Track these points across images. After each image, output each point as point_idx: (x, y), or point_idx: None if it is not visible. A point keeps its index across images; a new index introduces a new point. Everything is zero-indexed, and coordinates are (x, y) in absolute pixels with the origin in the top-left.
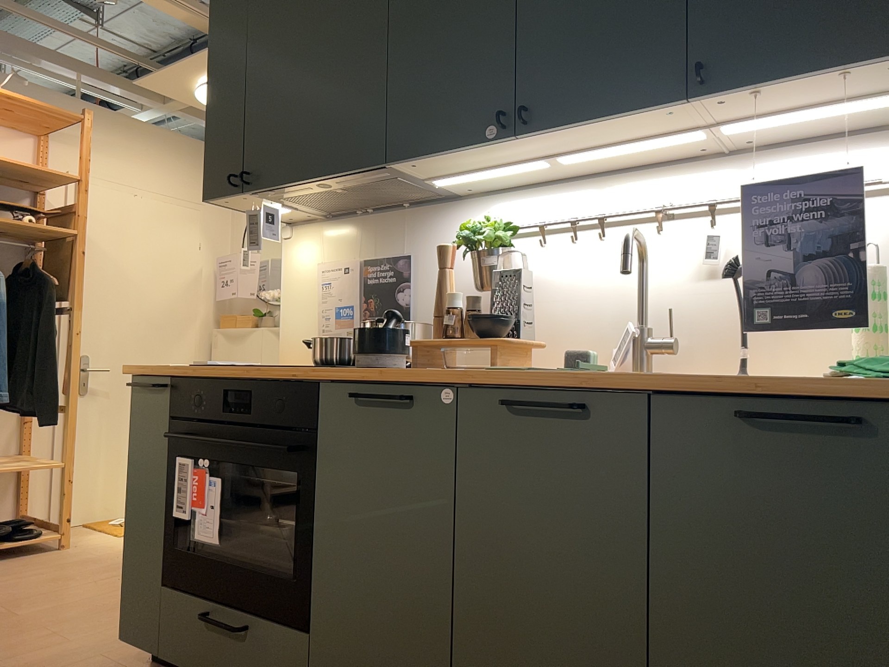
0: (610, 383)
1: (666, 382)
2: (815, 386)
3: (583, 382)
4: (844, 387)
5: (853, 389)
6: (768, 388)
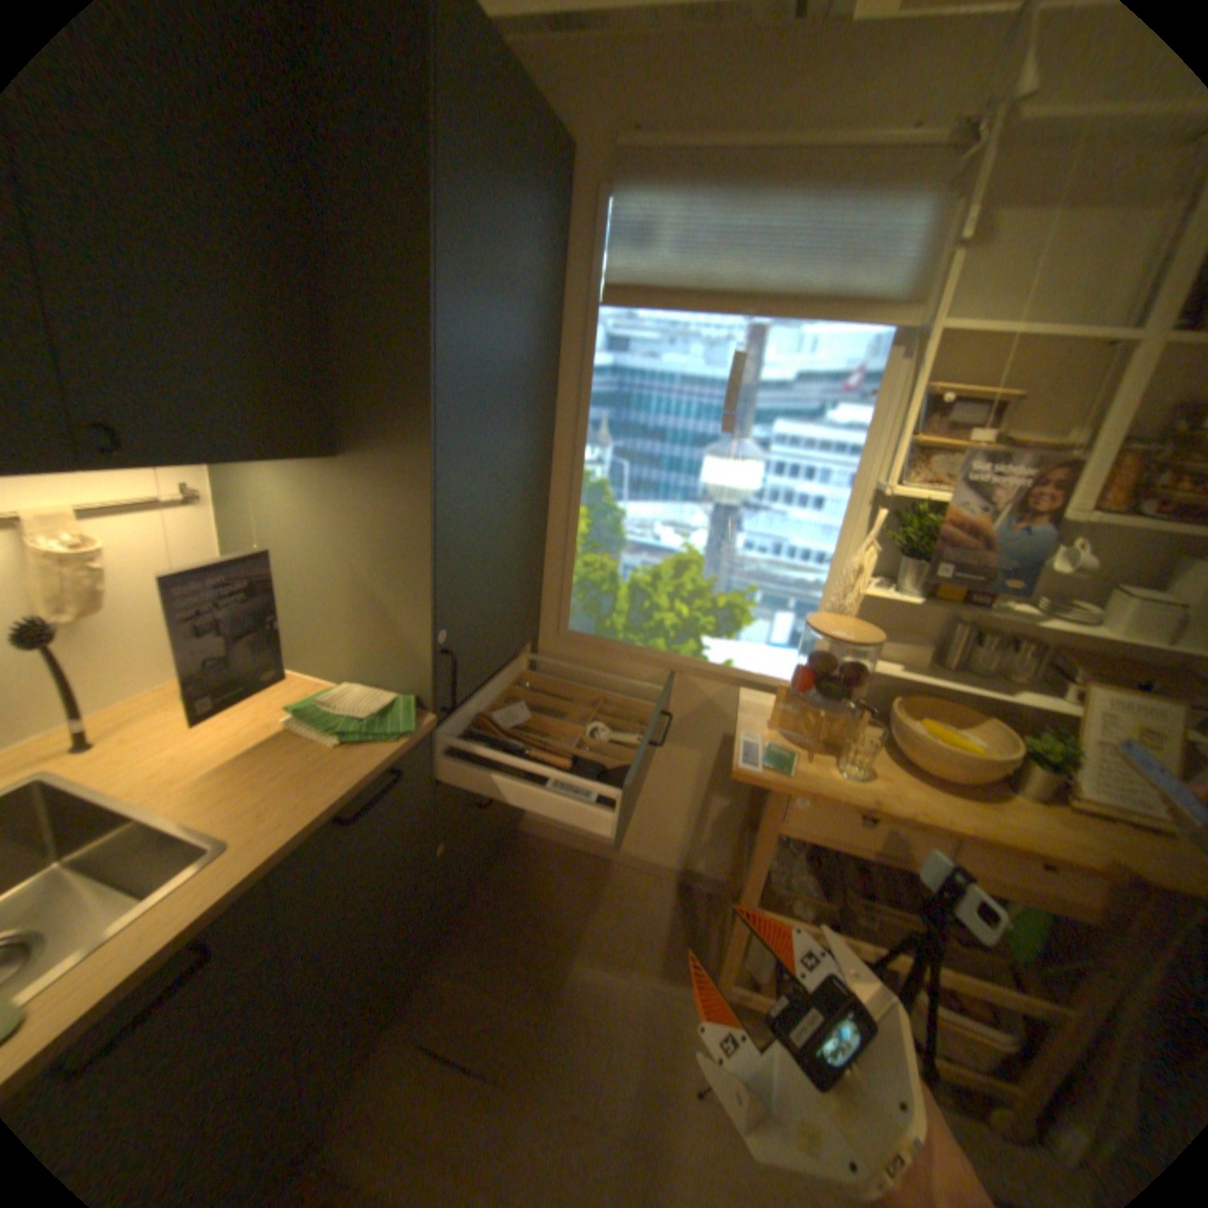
0: (232, 898)
1: (291, 848)
2: (366, 767)
3: (197, 926)
4: (393, 761)
5: (384, 756)
6: (356, 792)
